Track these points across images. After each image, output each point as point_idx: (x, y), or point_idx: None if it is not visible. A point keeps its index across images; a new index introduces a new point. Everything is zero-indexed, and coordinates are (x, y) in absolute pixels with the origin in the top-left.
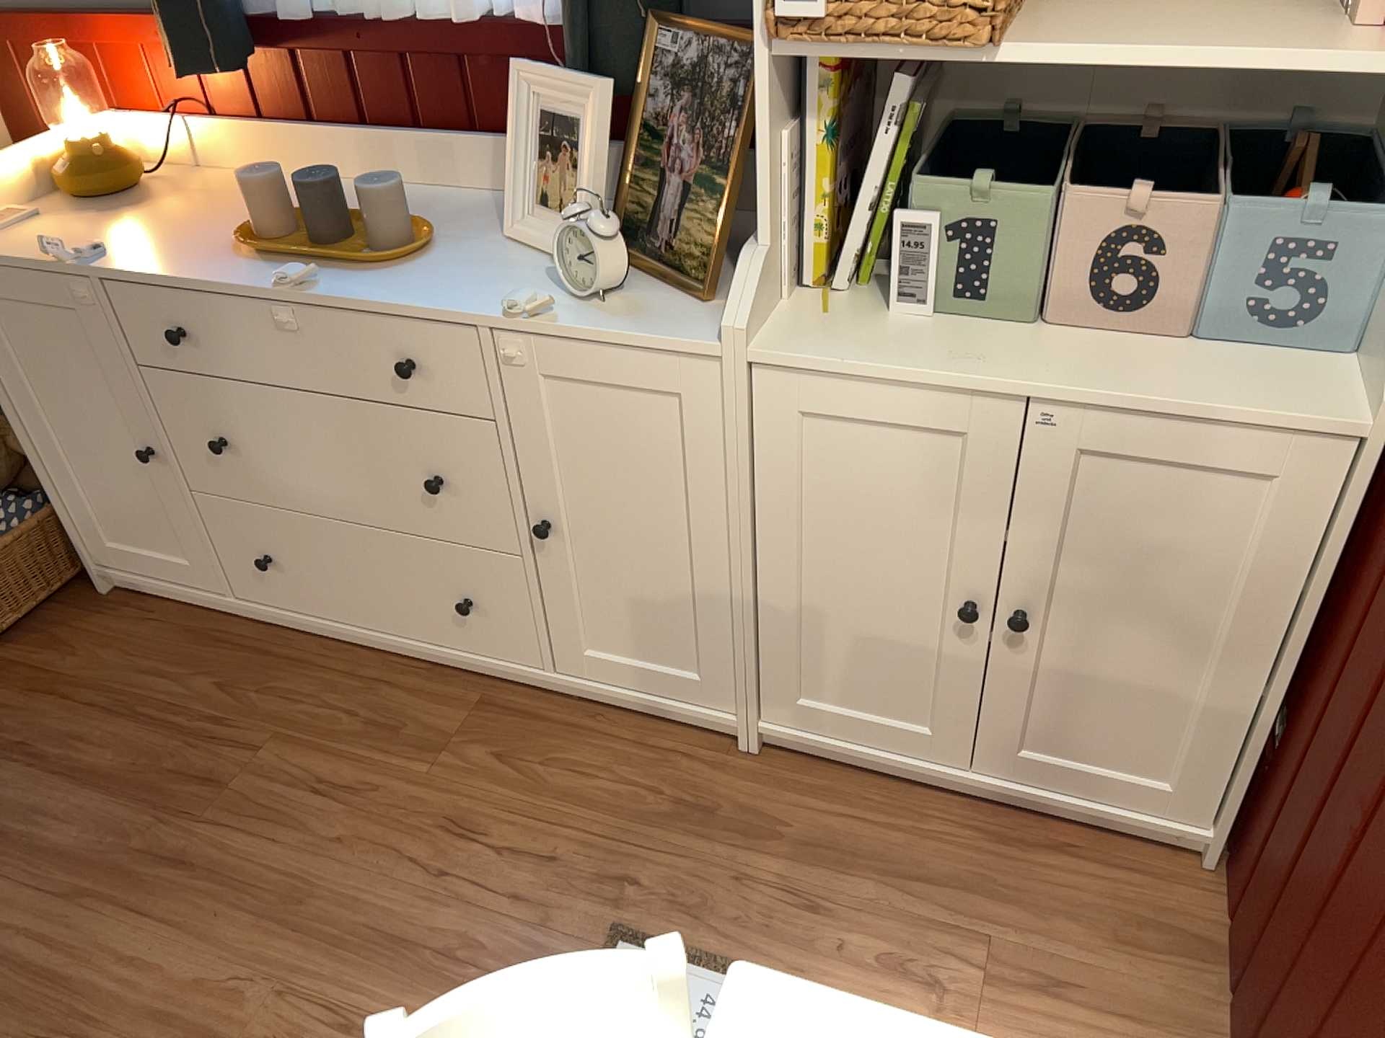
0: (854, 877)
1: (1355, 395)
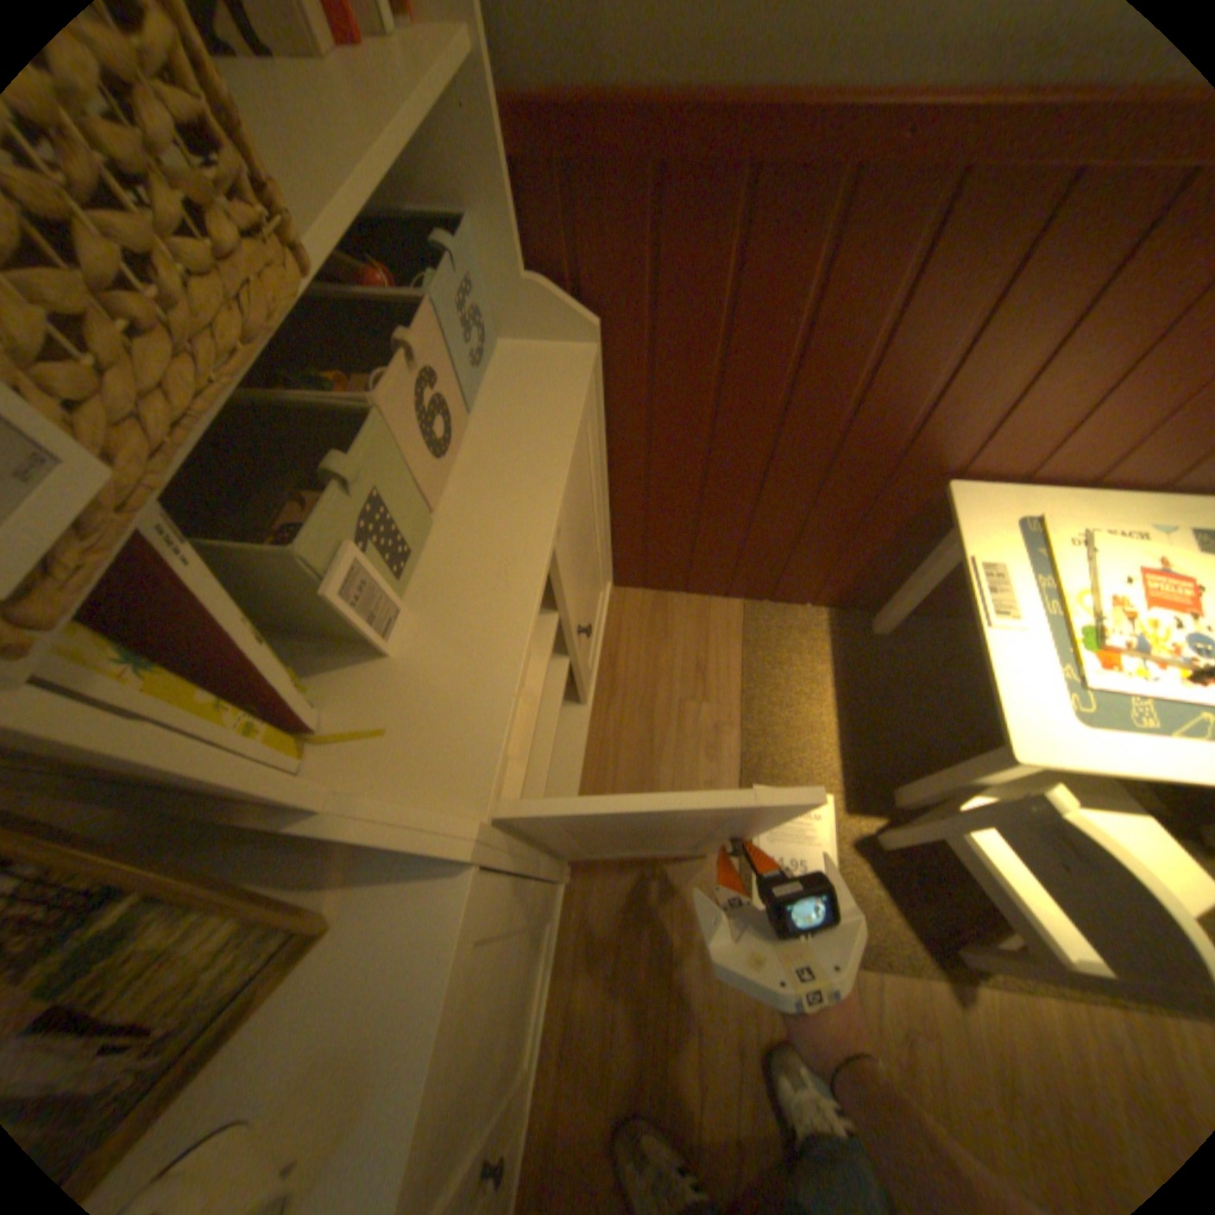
0: (663, 780)
1: (560, 337)
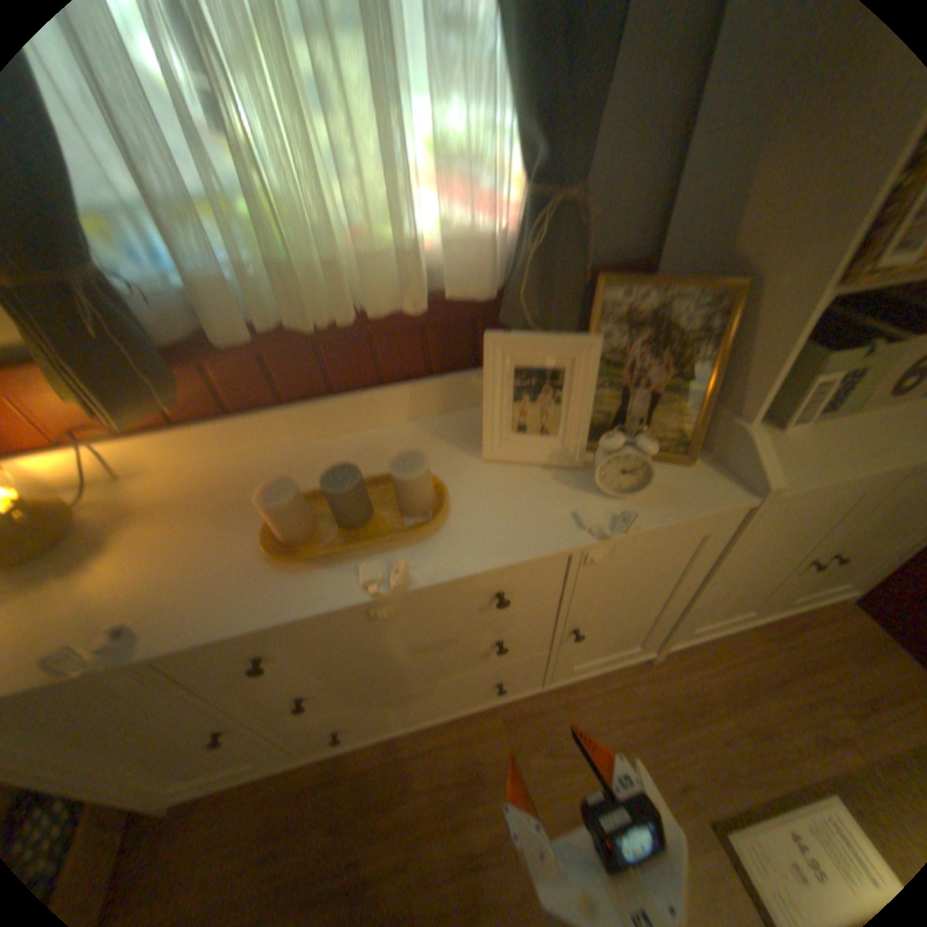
0: (766, 708)
1: None
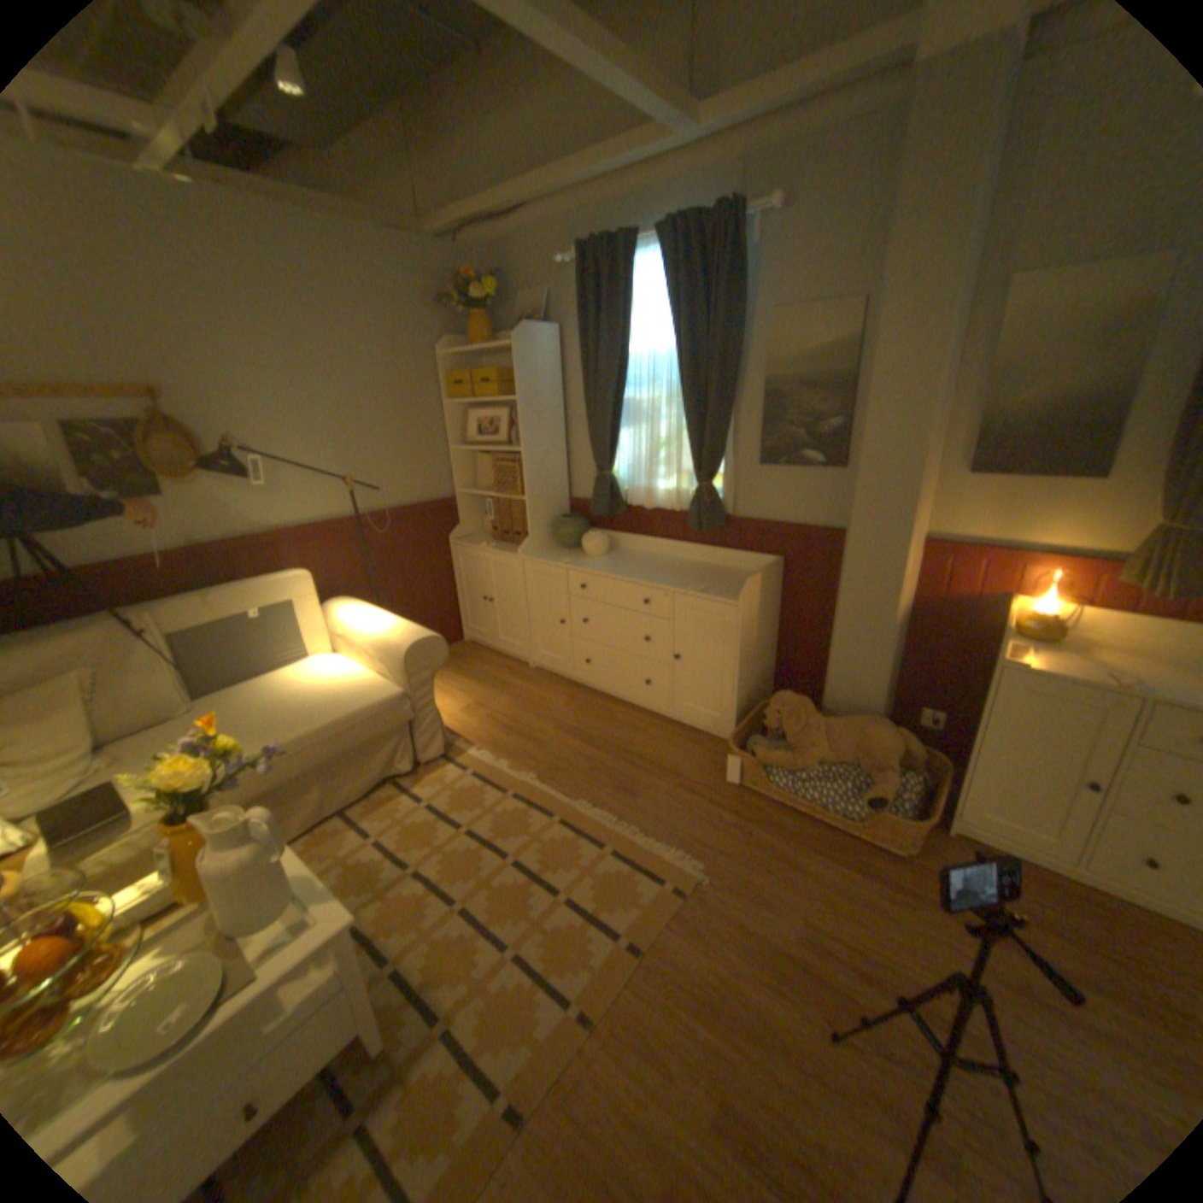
0: None
1: None
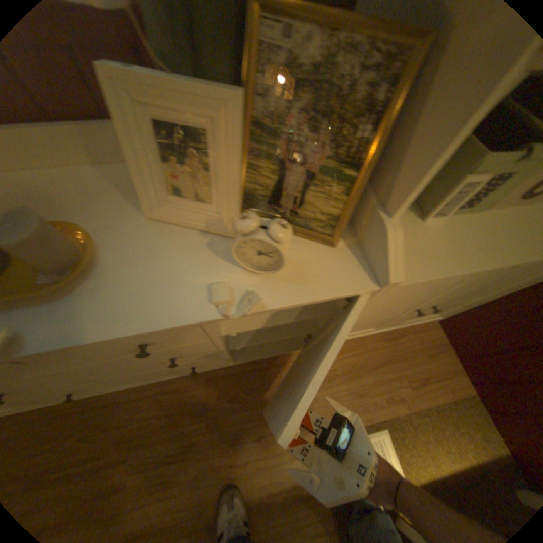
0: (366, 381)
1: None
